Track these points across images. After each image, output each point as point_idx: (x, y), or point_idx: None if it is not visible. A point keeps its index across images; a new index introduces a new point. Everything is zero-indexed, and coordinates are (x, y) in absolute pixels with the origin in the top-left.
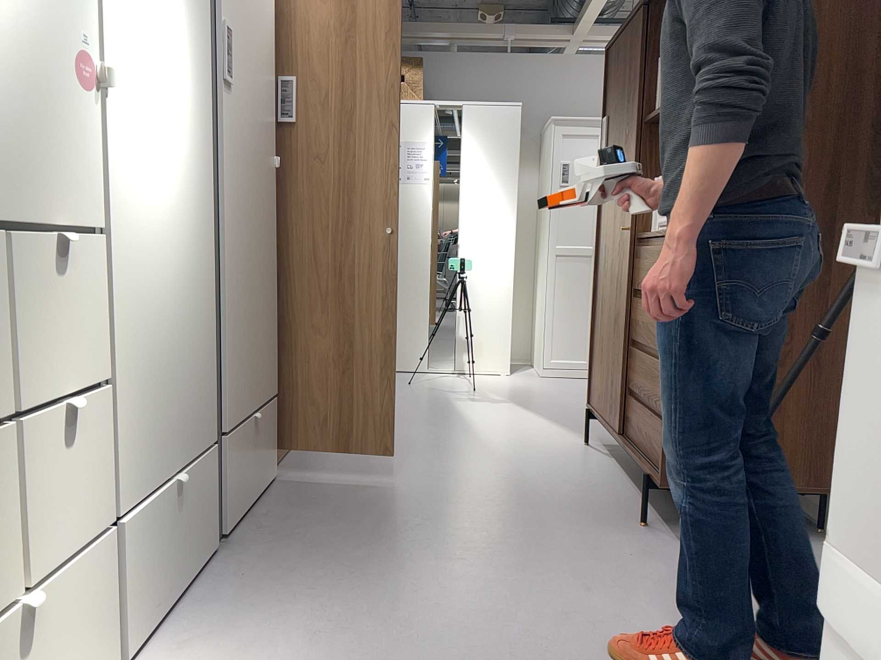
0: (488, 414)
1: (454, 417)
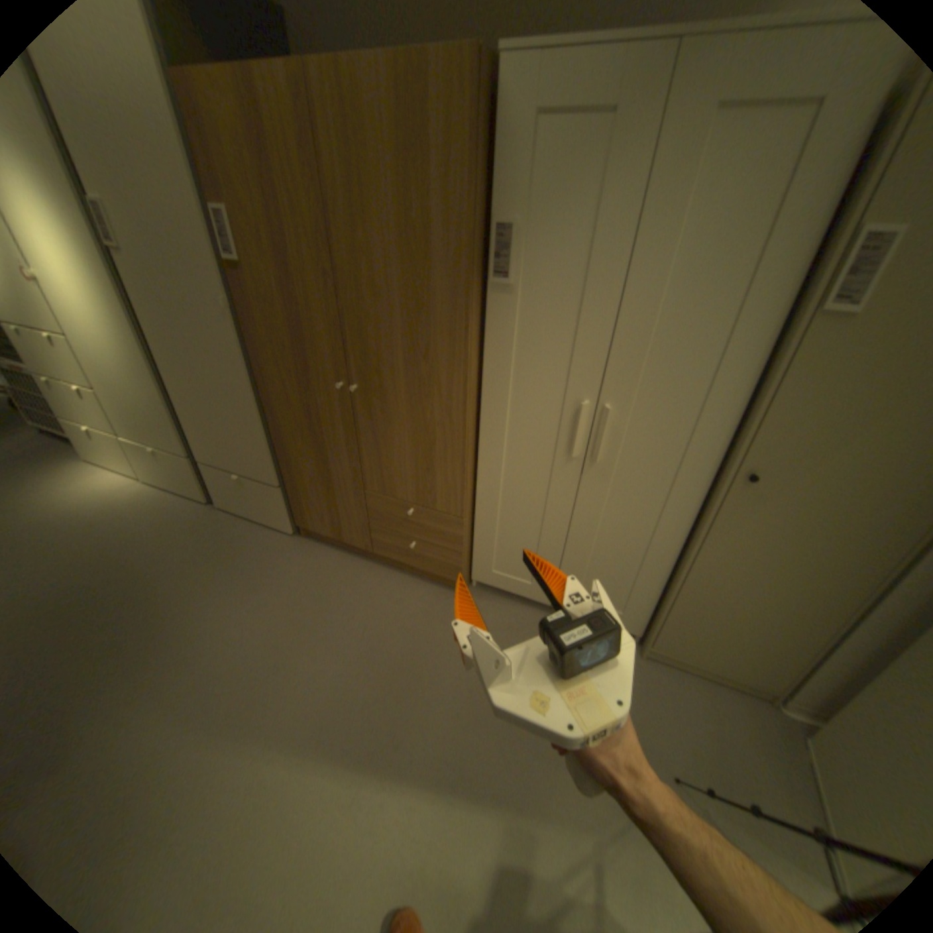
0: (394, 847)
1: (404, 763)
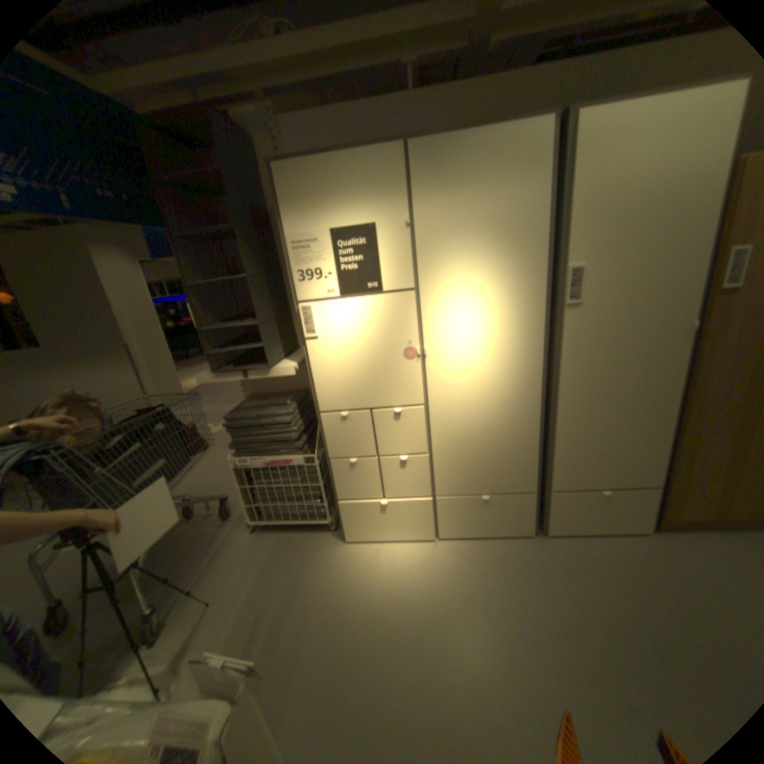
0: None
1: None
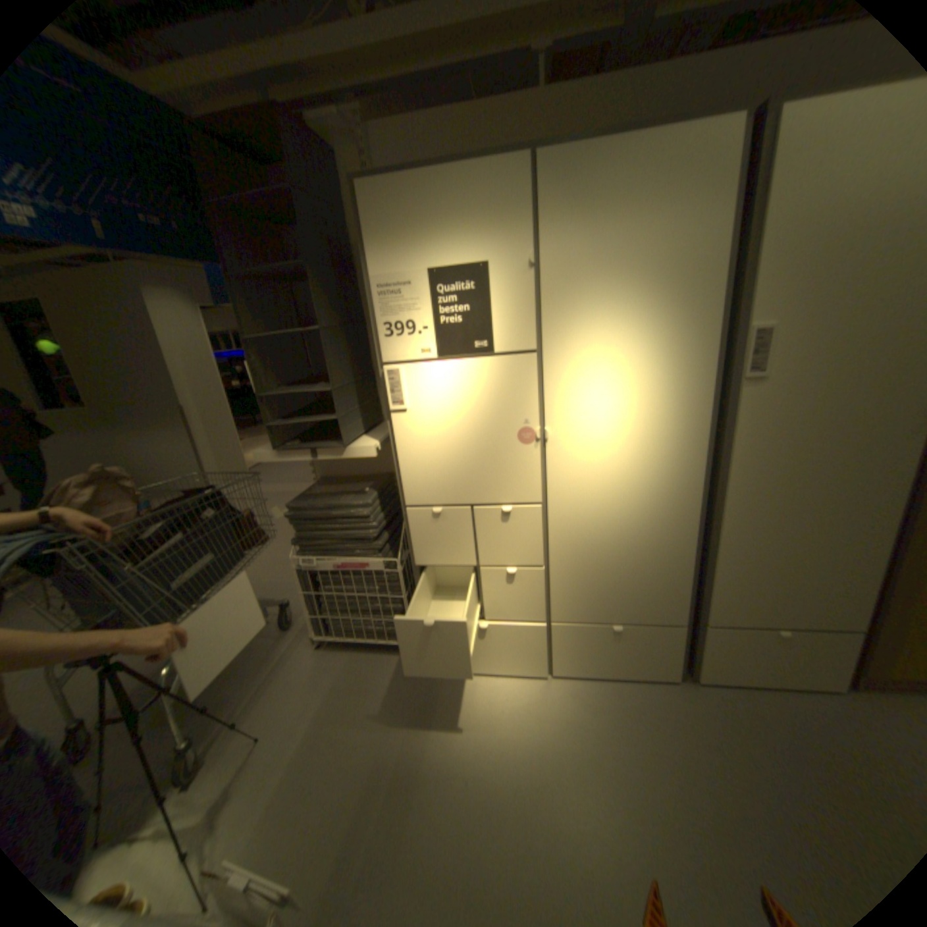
0: None
1: None
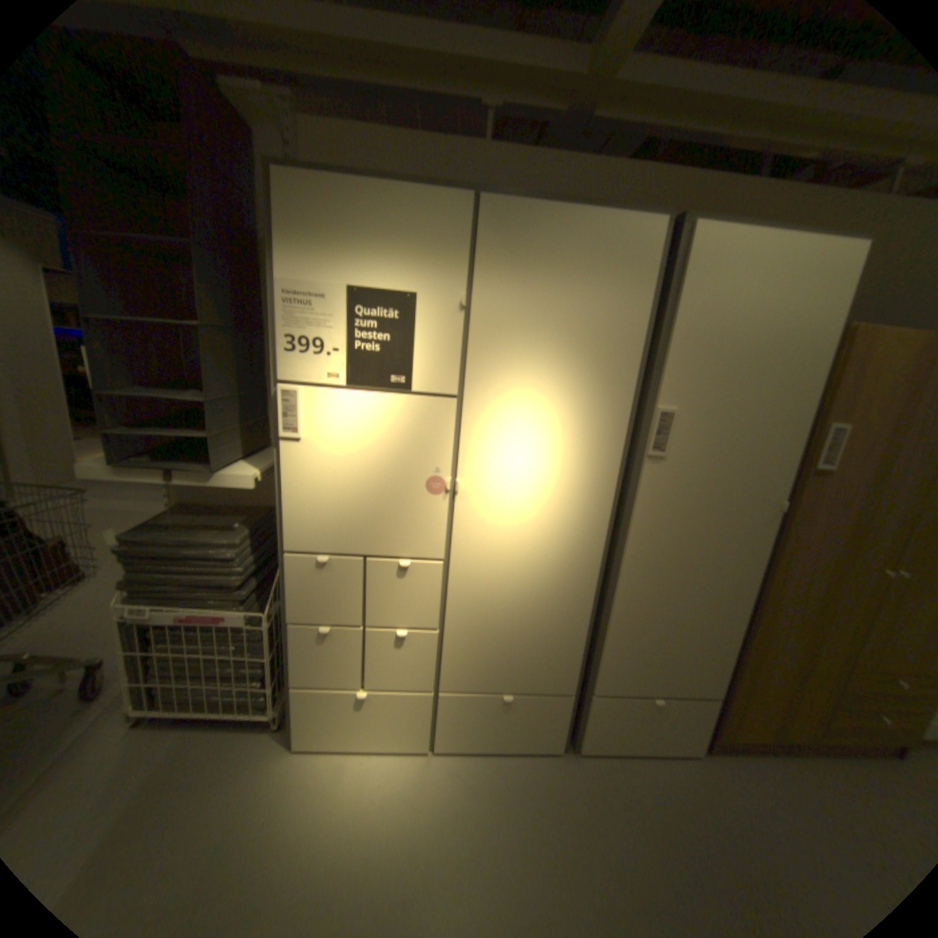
0: None
1: None
